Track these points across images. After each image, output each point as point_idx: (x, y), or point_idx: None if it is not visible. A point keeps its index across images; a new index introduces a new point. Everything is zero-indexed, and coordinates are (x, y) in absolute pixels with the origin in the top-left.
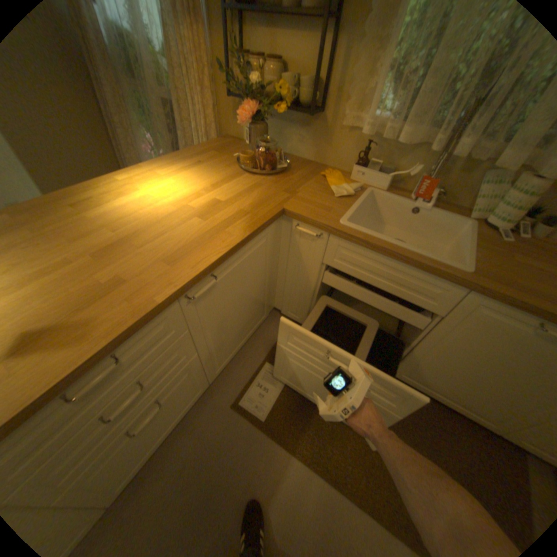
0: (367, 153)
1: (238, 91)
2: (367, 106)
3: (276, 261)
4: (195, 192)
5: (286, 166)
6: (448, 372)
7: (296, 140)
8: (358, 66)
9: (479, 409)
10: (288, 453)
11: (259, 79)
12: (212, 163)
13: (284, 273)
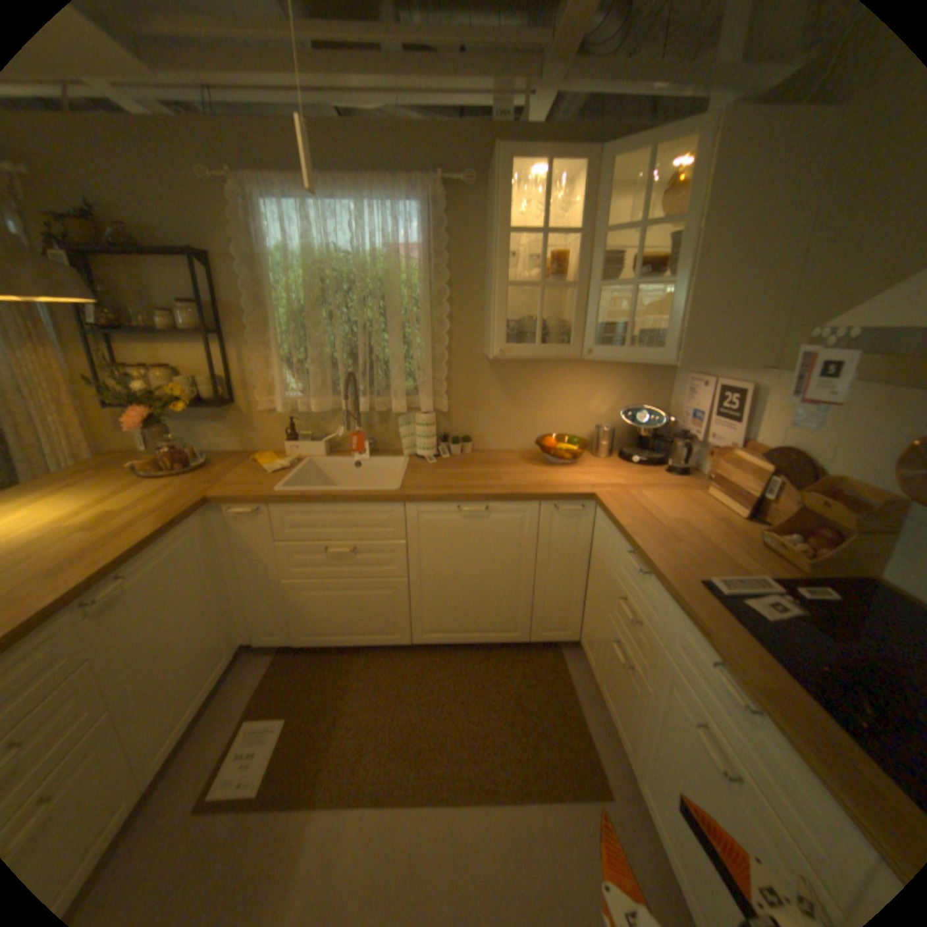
0: (293, 429)
1: (118, 401)
2: (275, 391)
3: (217, 567)
4: (71, 512)
5: (204, 461)
6: (447, 598)
7: (212, 435)
8: (252, 364)
9: (495, 623)
10: (302, 810)
11: (144, 387)
12: (92, 482)
13: (236, 581)
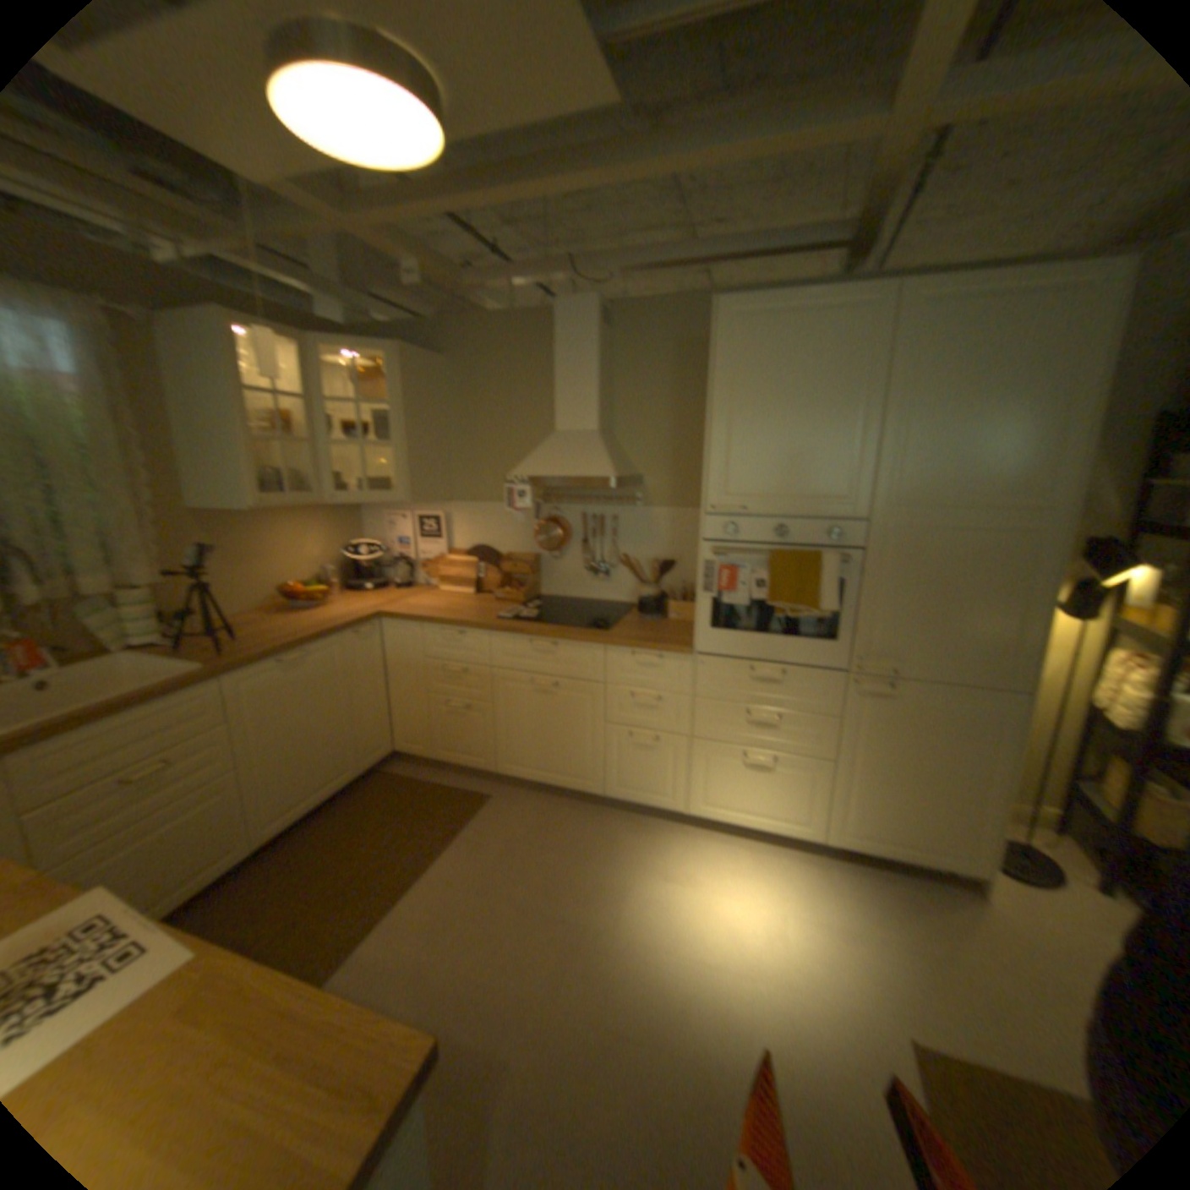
0: None
1: None
2: None
3: None
4: None
5: None
6: (284, 773)
7: None
8: None
9: (331, 775)
10: None
11: None
12: None
13: None
